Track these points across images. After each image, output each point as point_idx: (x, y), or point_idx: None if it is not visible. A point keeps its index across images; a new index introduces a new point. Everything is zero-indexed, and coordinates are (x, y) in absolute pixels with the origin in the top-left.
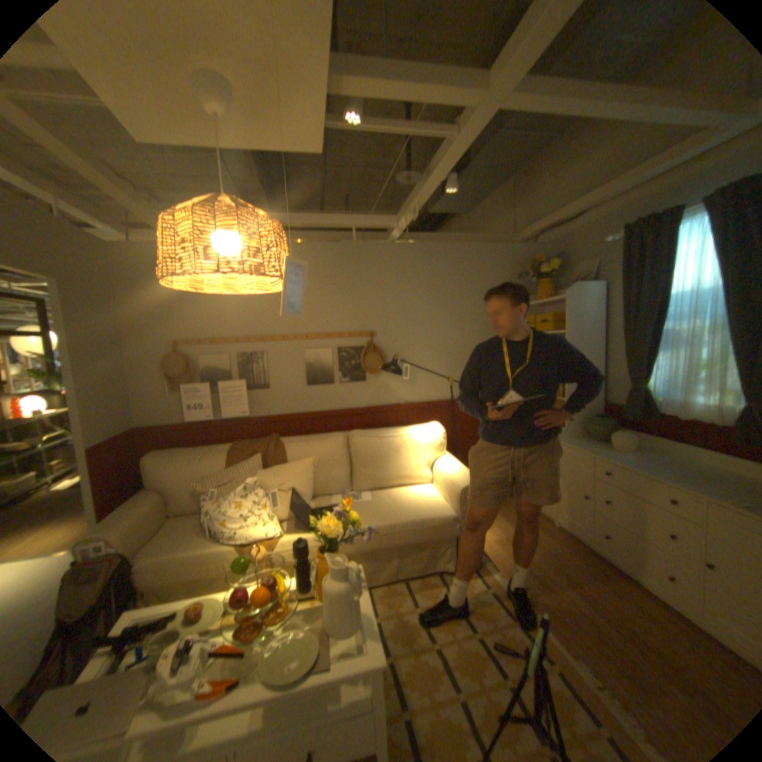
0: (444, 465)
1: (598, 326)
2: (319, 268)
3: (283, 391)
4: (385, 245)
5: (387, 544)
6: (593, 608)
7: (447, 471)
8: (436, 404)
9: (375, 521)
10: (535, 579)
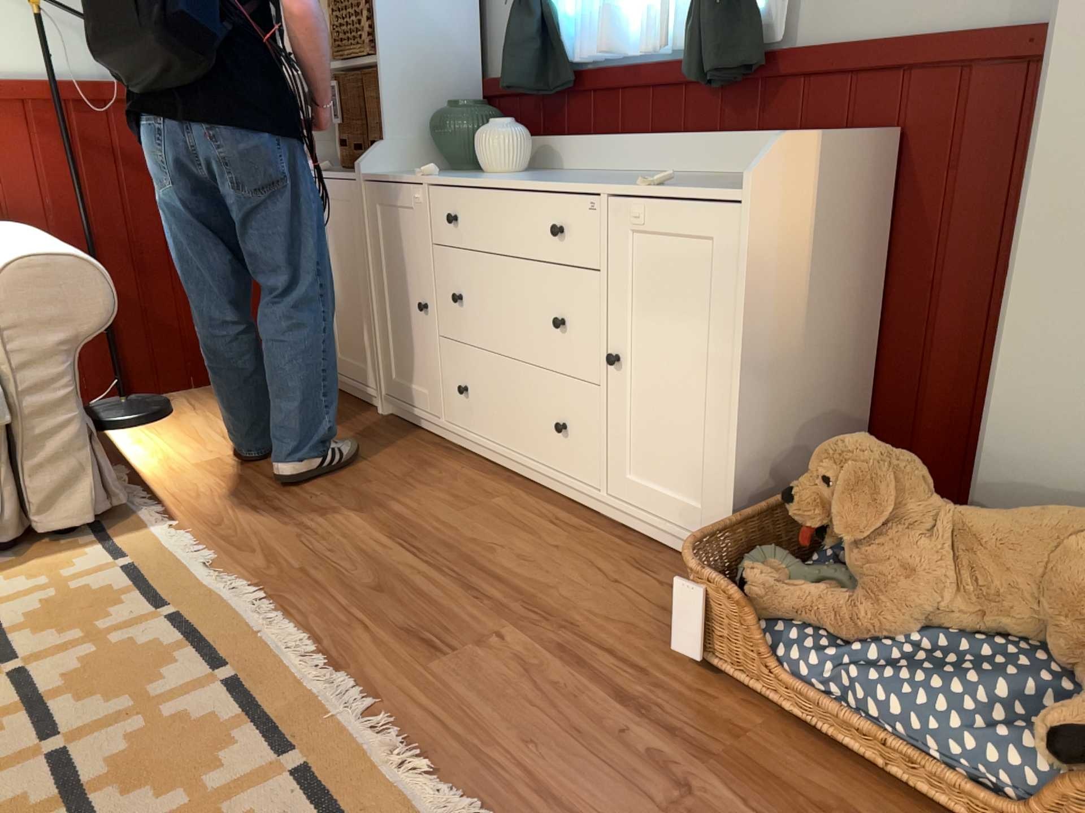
0: None
1: None
2: None
3: None
4: None
5: None
6: (392, 534)
7: None
8: (10, 92)
9: None
10: (271, 513)
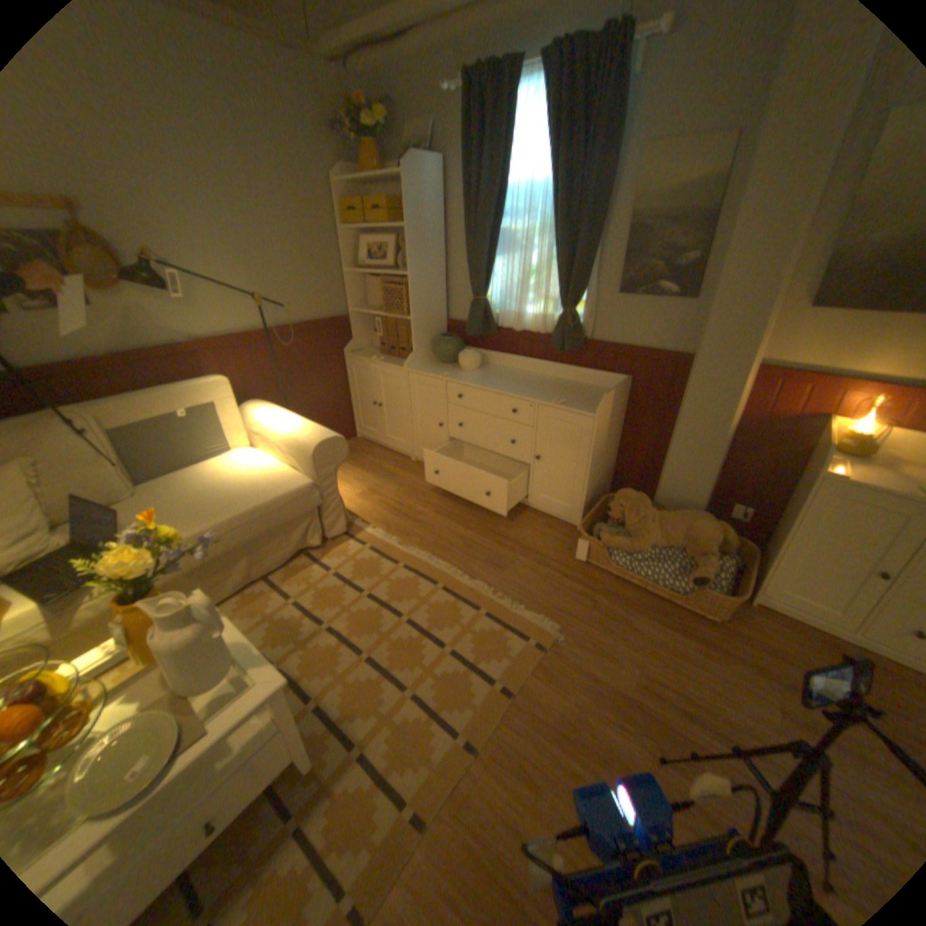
0: (279, 422)
1: (438, 222)
2: None
3: None
4: None
5: (224, 546)
6: (456, 522)
7: (286, 430)
8: (242, 338)
9: (196, 523)
10: (404, 517)
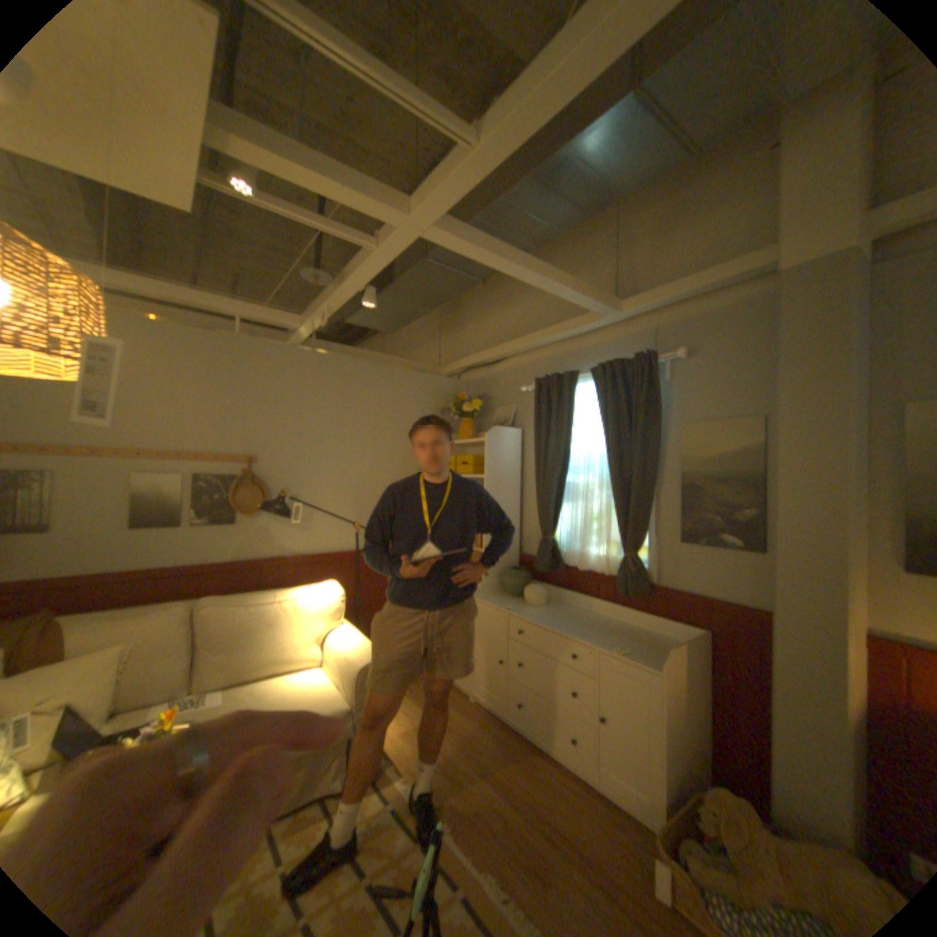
0: (340, 639)
1: (514, 474)
2: (177, 359)
3: (79, 536)
4: (283, 349)
5: None
6: (502, 797)
7: (343, 647)
8: (336, 557)
9: None
10: (443, 776)
